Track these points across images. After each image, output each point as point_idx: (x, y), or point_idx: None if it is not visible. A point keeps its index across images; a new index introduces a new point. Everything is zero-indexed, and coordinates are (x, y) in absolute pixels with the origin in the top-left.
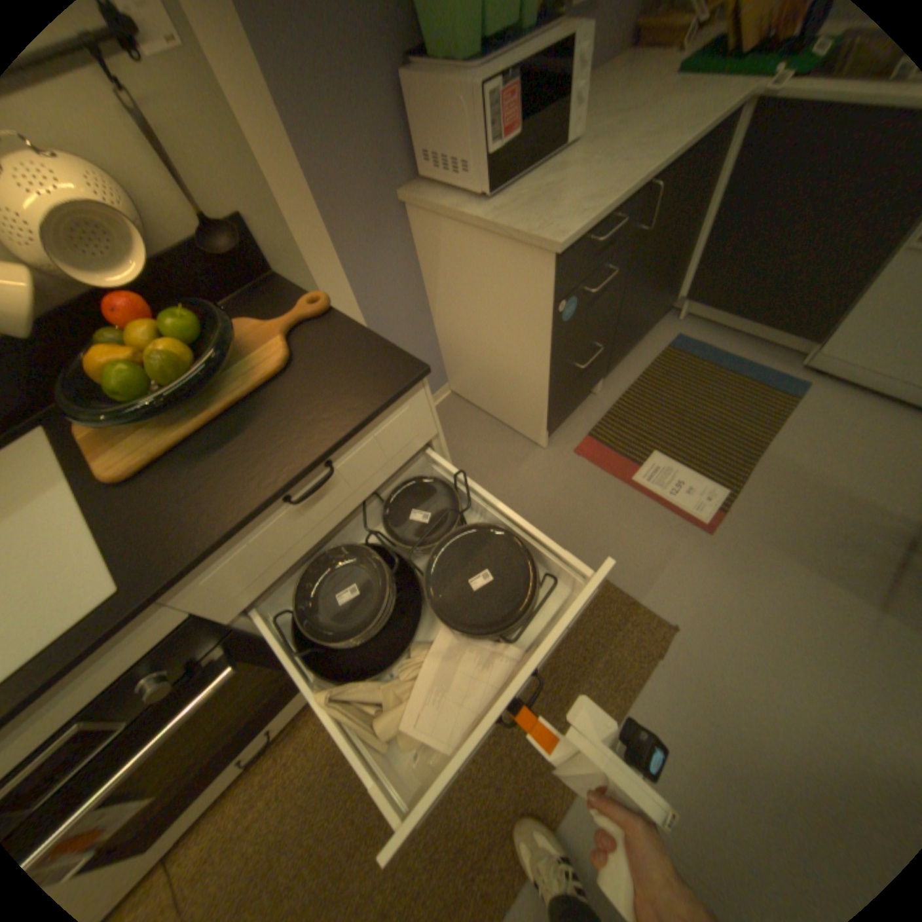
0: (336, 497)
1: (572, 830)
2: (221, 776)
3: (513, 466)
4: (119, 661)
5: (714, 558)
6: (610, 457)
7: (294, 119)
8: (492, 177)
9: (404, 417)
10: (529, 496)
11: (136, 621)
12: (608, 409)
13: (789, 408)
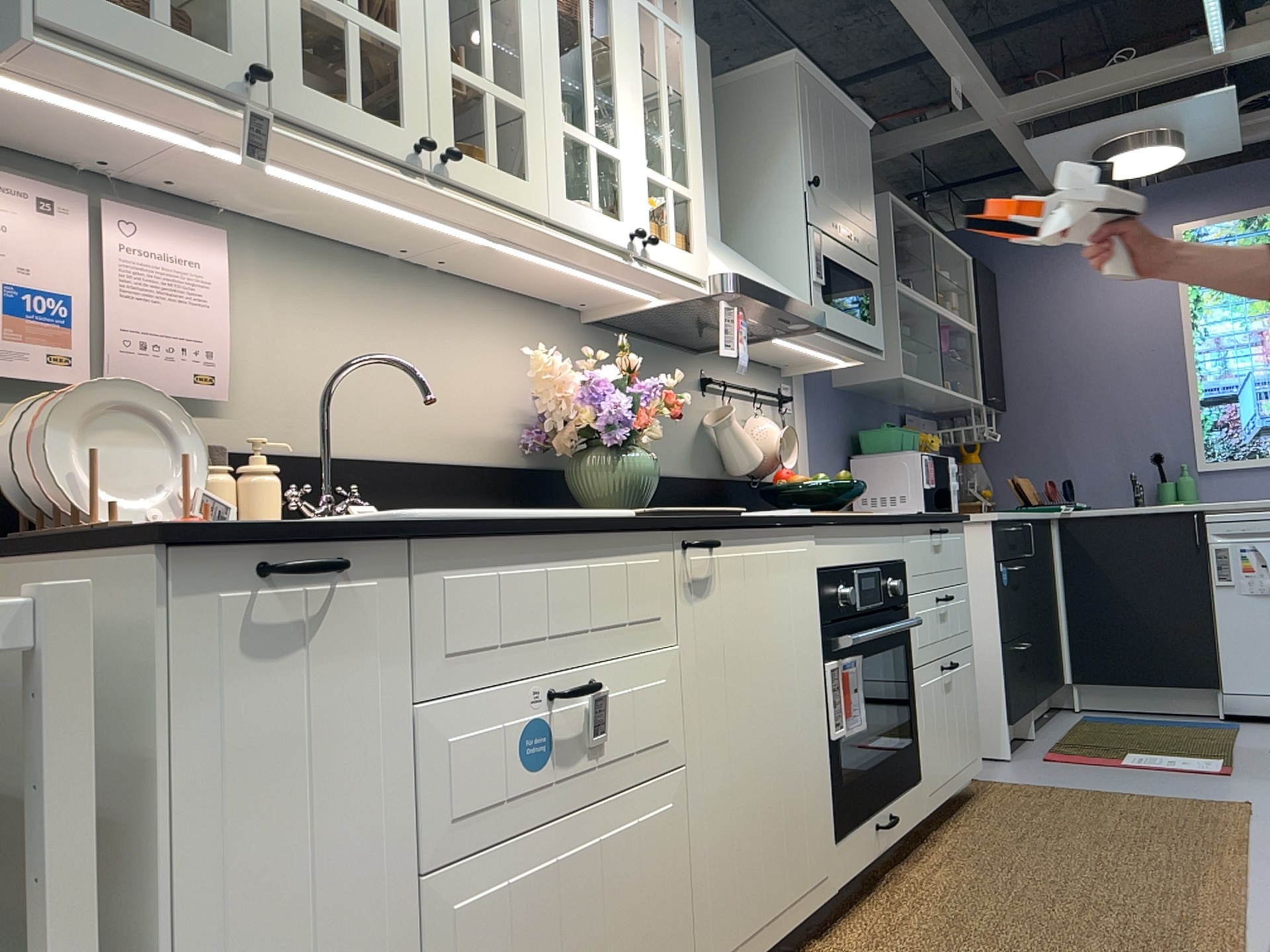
0: (942, 561)
1: (1264, 873)
2: (871, 826)
3: (986, 768)
4: (892, 550)
5: (1244, 780)
6: (1086, 757)
7: (816, 458)
8: (926, 504)
9: (961, 543)
10: (1023, 776)
11: (900, 532)
12: (1056, 741)
13: (1232, 731)
